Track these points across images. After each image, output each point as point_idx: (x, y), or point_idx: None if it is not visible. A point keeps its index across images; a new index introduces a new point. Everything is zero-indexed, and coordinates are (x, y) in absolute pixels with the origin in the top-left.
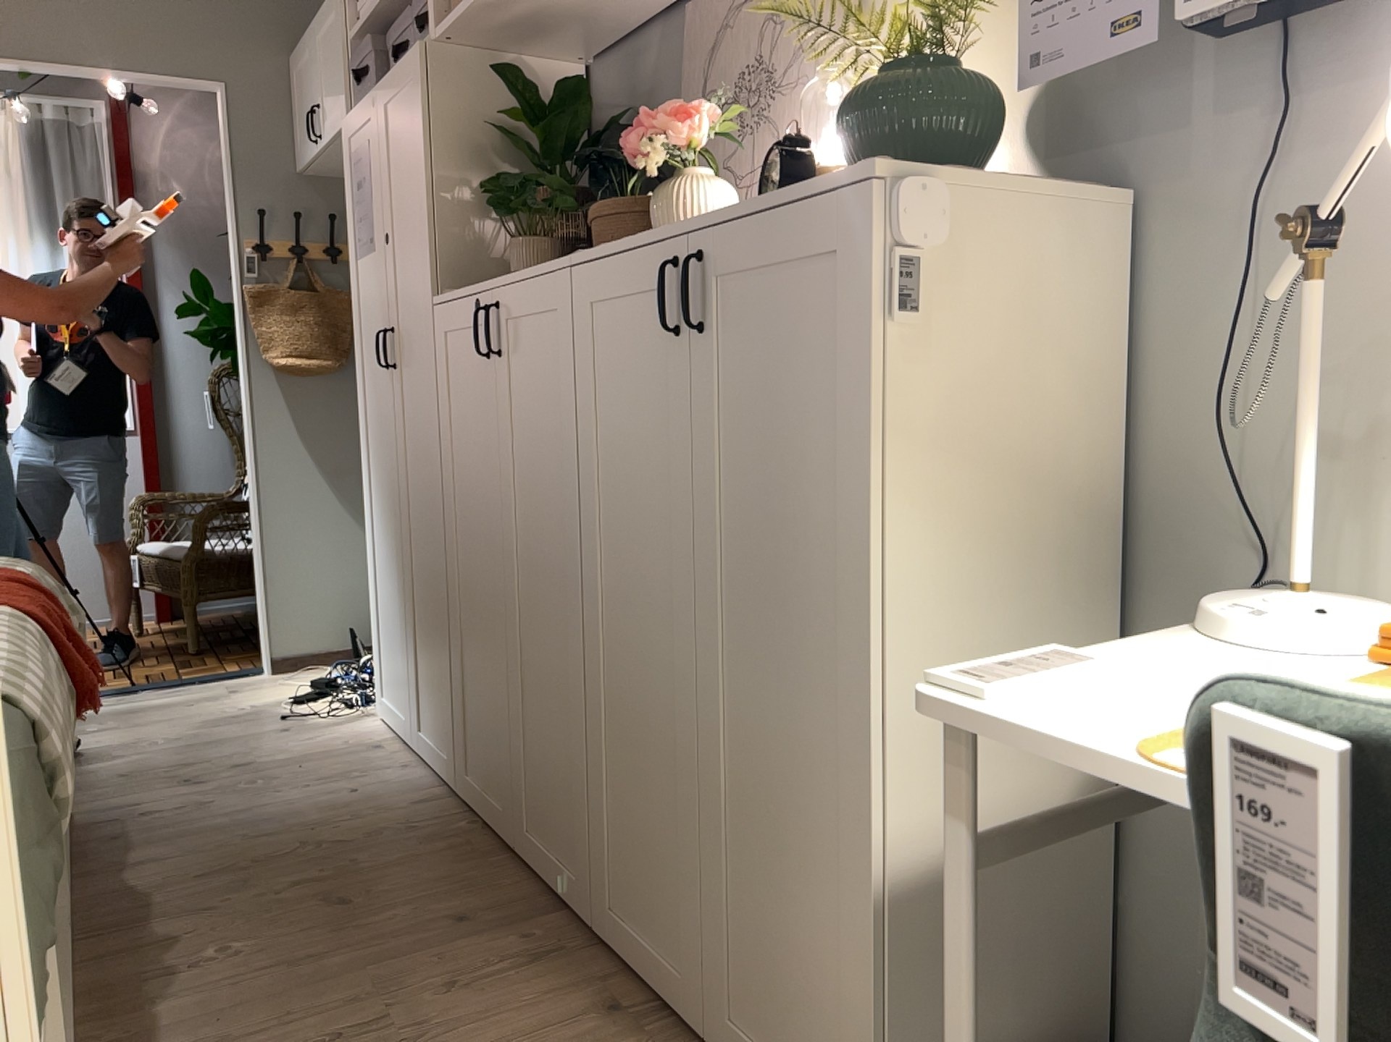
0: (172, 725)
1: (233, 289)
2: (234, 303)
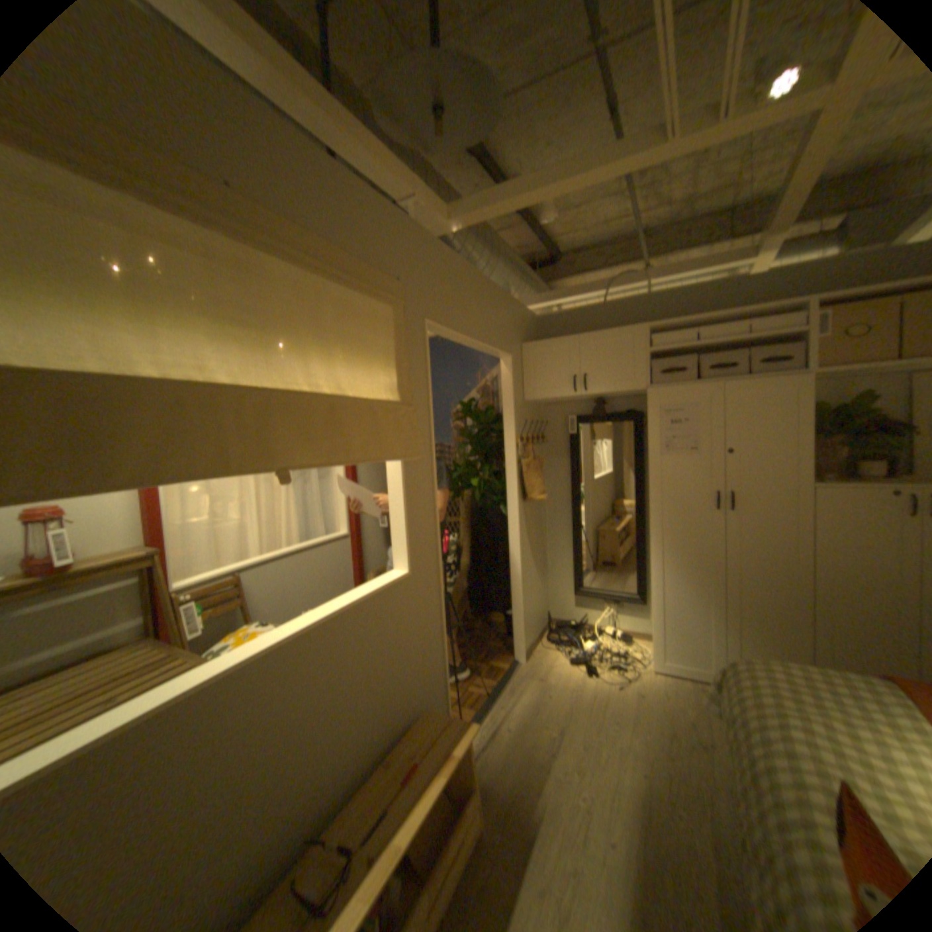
0: (584, 718)
1: (506, 464)
2: (506, 471)
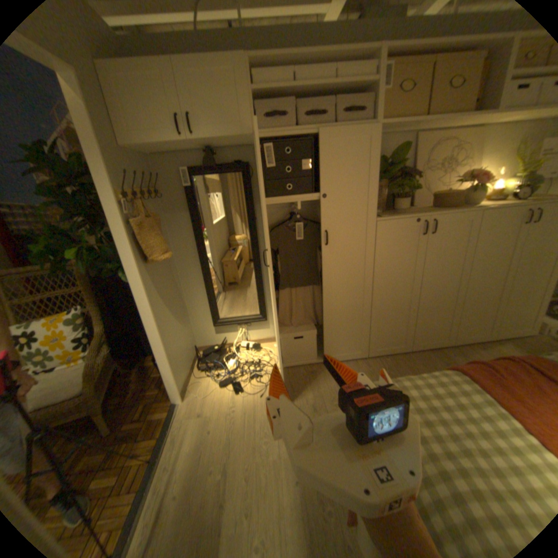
0: (239, 438)
1: (111, 223)
2: (114, 232)
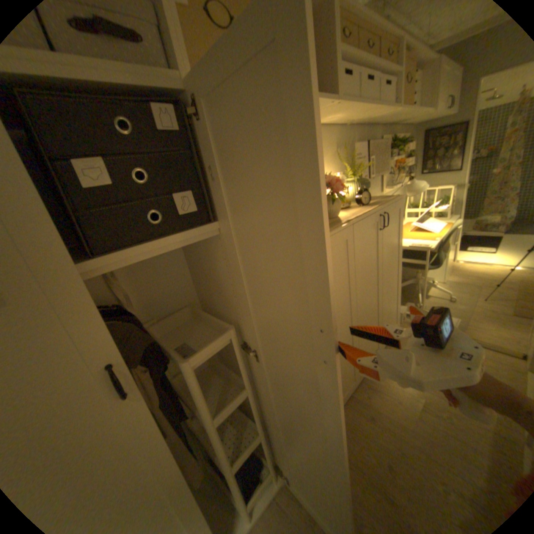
0: None
1: None
2: None
